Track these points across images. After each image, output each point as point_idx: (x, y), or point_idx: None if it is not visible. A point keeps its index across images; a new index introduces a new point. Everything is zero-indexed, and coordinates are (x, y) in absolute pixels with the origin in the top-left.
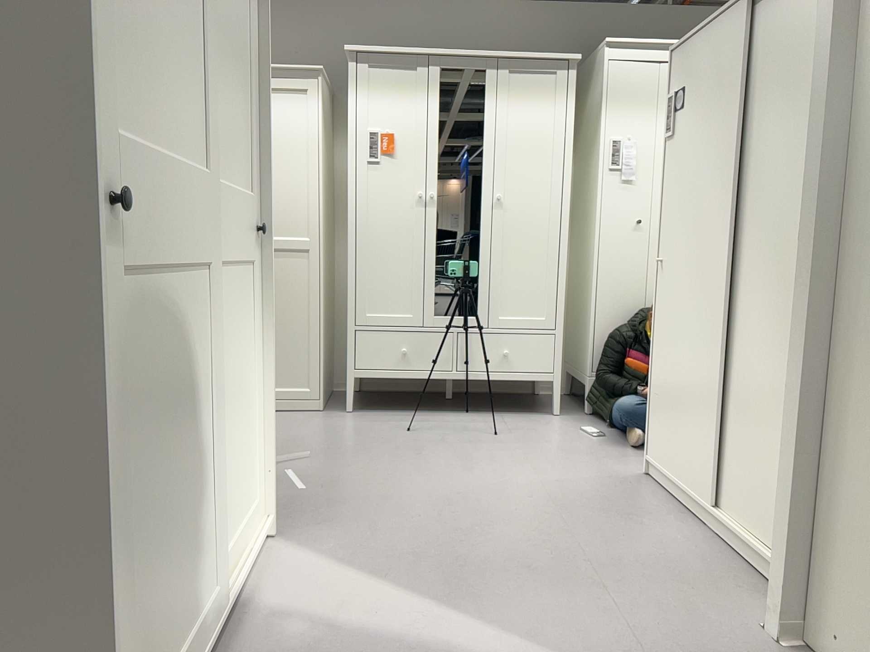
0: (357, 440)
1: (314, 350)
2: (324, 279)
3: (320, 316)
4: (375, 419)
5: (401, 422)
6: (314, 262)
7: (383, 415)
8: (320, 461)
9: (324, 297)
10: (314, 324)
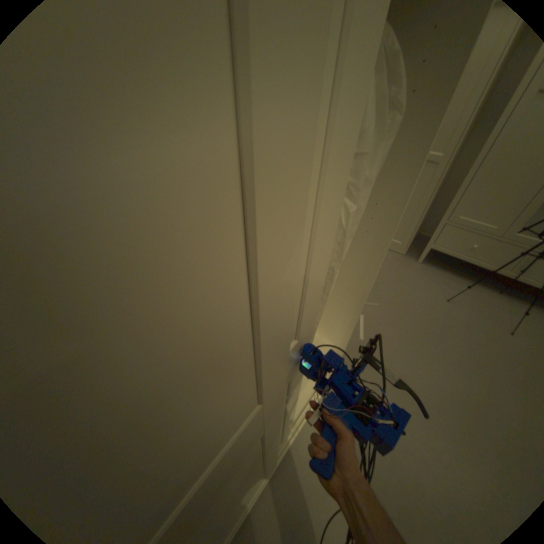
0: (412, 296)
1: (413, 225)
2: (441, 182)
3: (426, 207)
4: (432, 275)
5: (447, 286)
6: (439, 172)
7: (439, 272)
8: (383, 310)
9: (435, 194)
10: (420, 211)
